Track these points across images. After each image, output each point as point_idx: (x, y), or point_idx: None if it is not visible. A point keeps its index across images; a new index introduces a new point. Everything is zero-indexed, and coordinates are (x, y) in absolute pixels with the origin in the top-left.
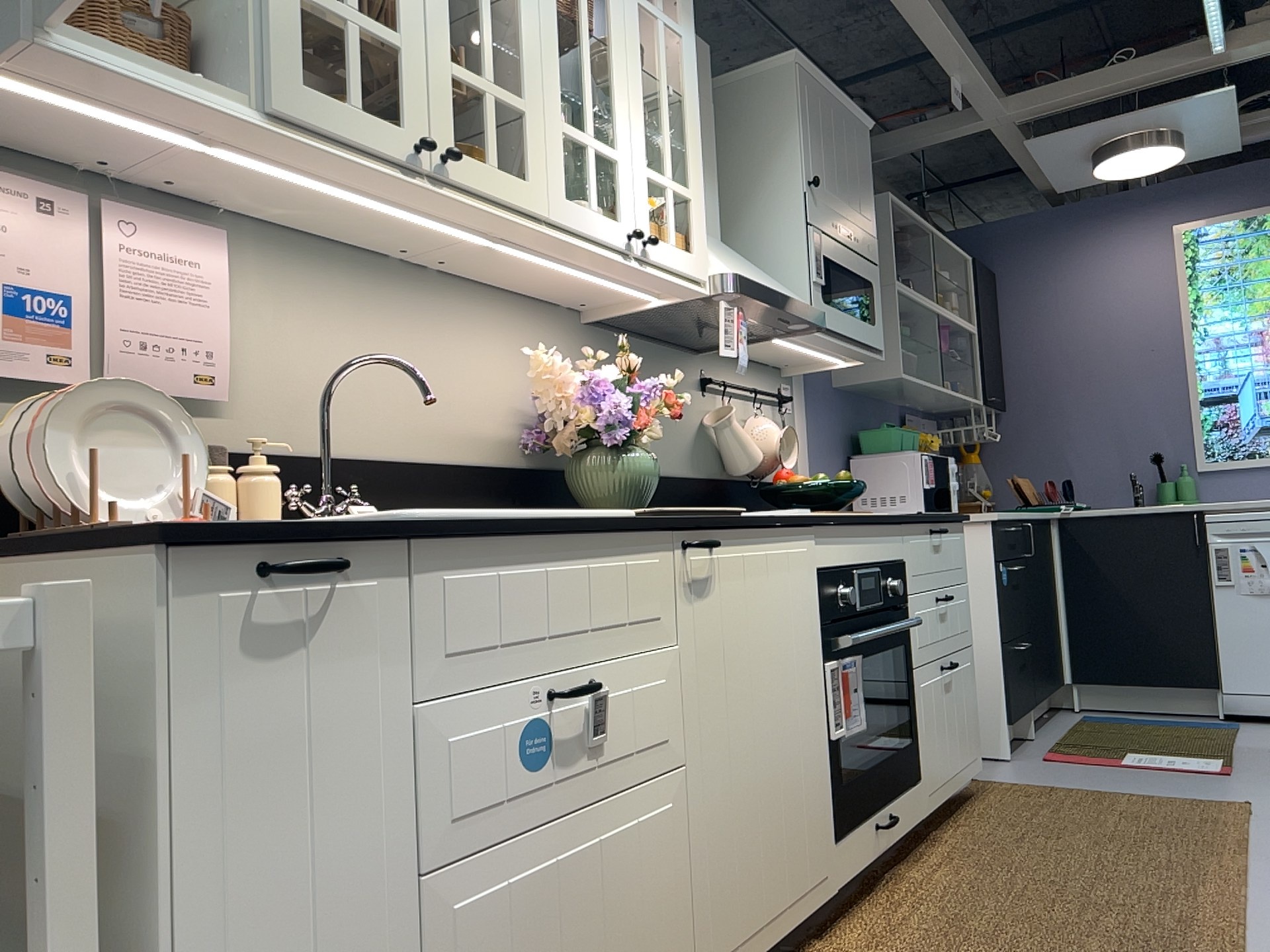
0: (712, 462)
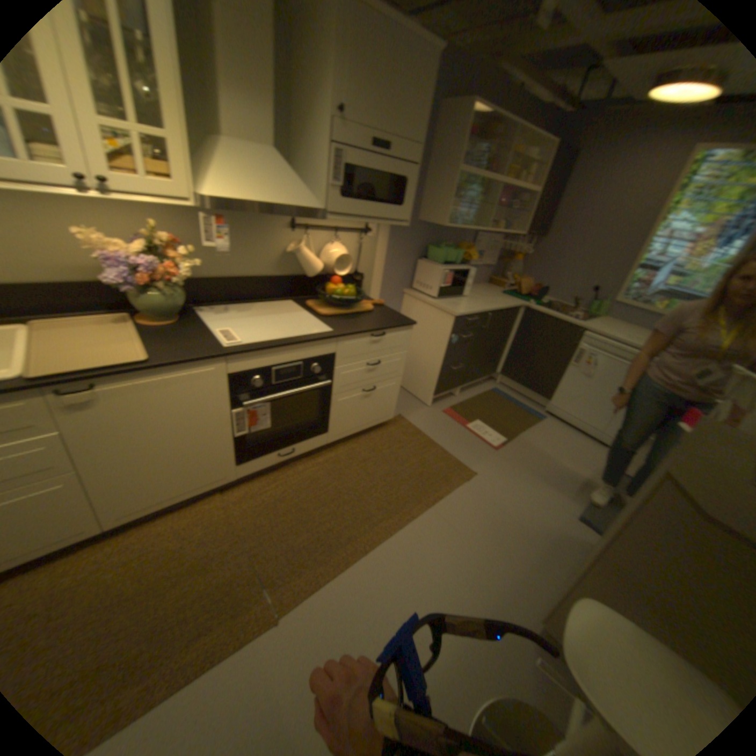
0: (295, 267)
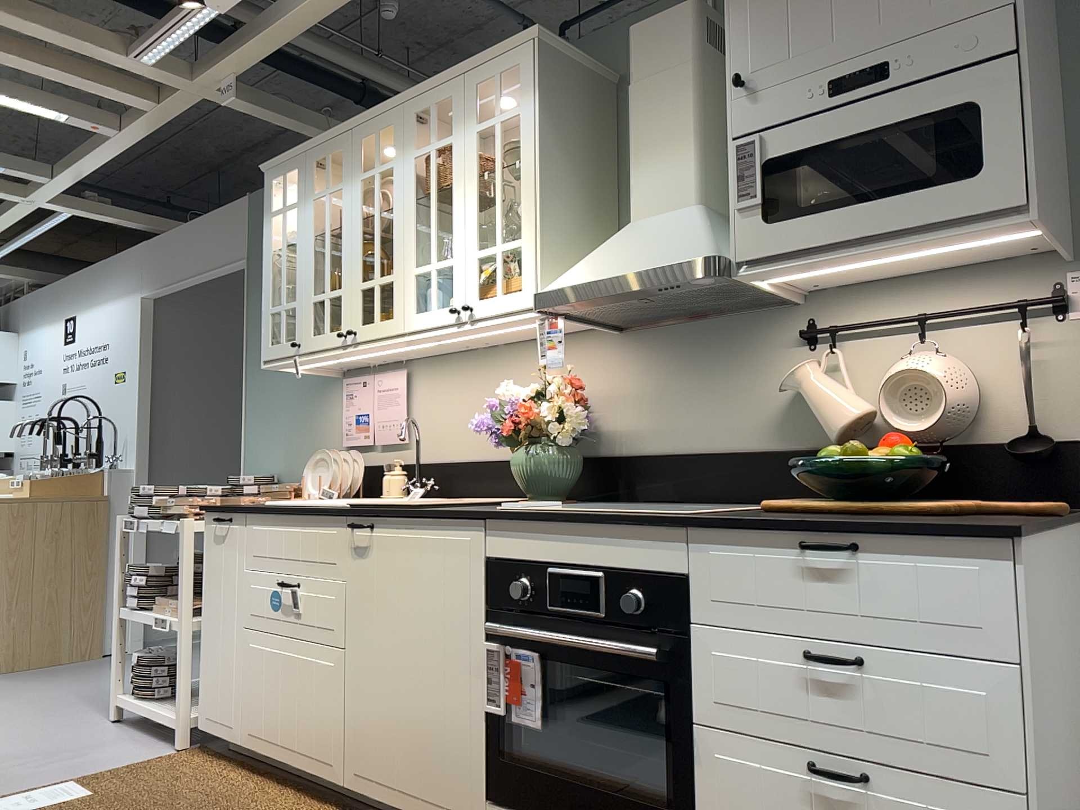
0: (818, 428)
